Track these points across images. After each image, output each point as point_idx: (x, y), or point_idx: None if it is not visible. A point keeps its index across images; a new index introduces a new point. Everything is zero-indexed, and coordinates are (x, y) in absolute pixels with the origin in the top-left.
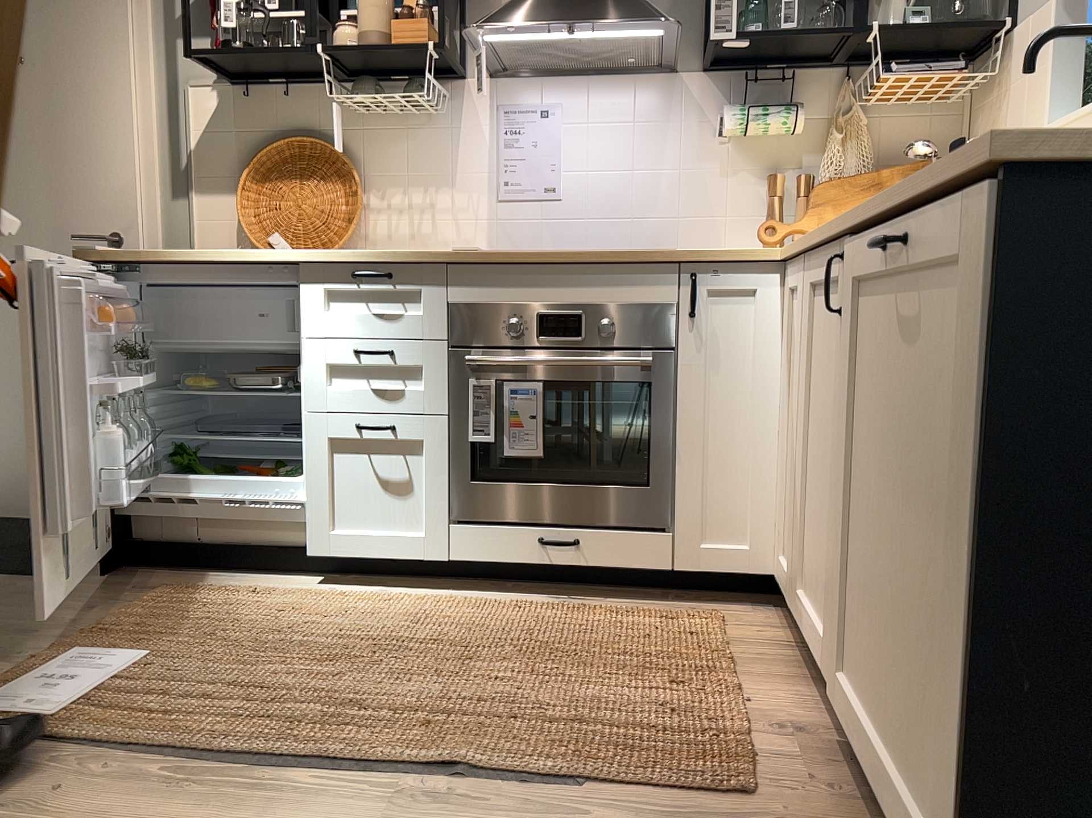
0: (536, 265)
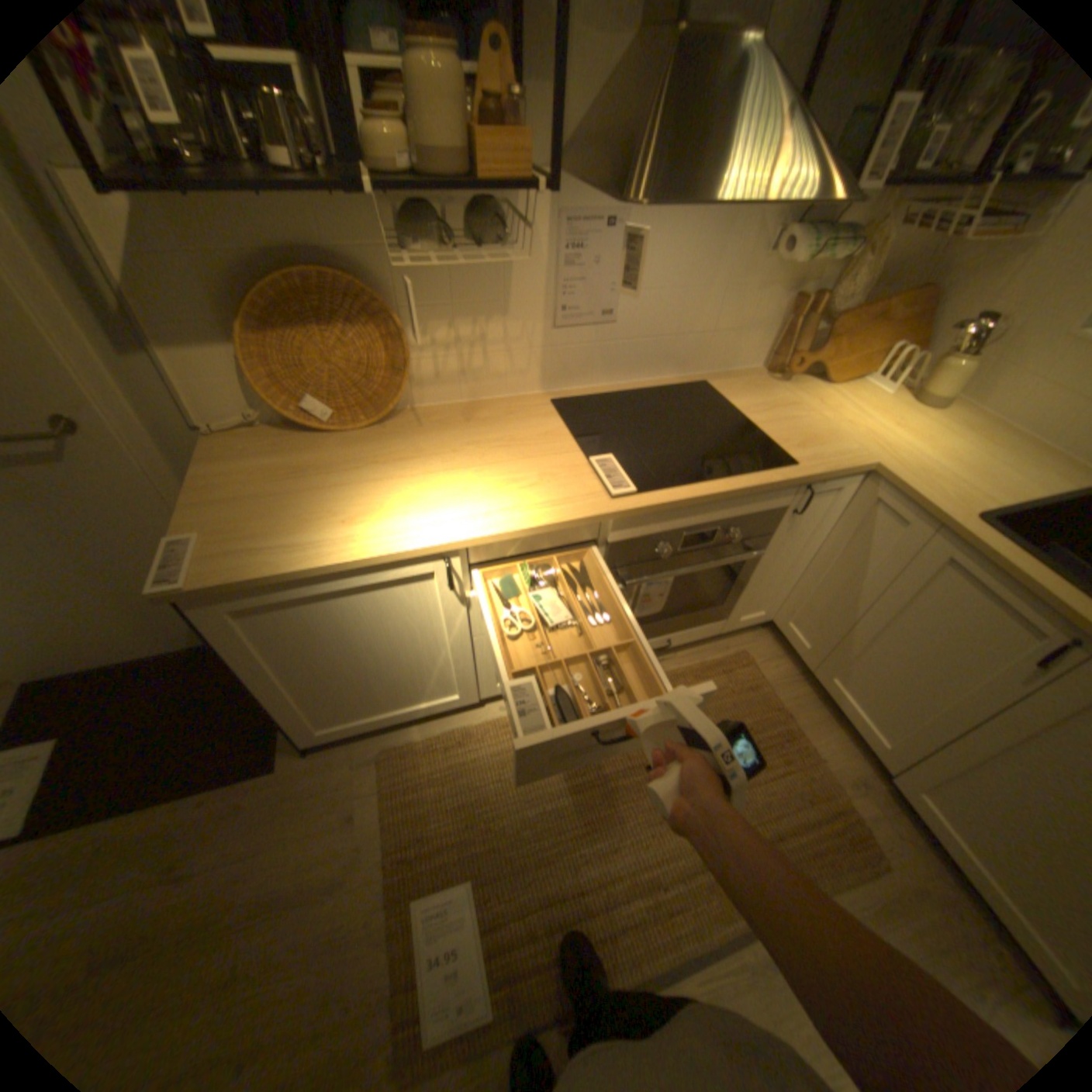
0: (693, 502)
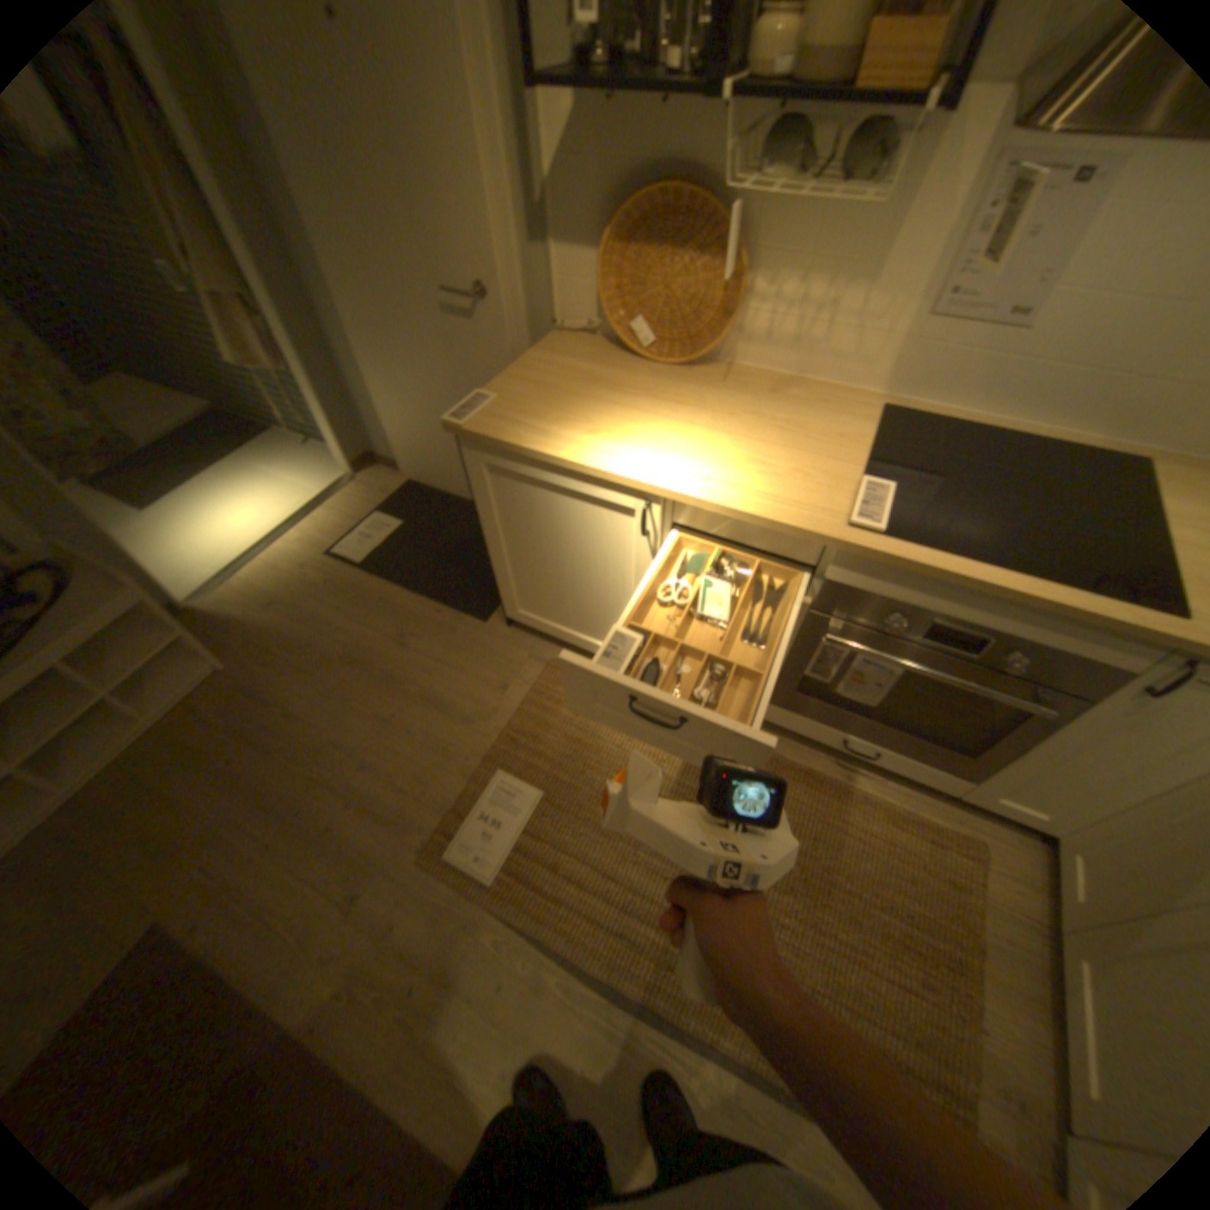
0: (959, 584)
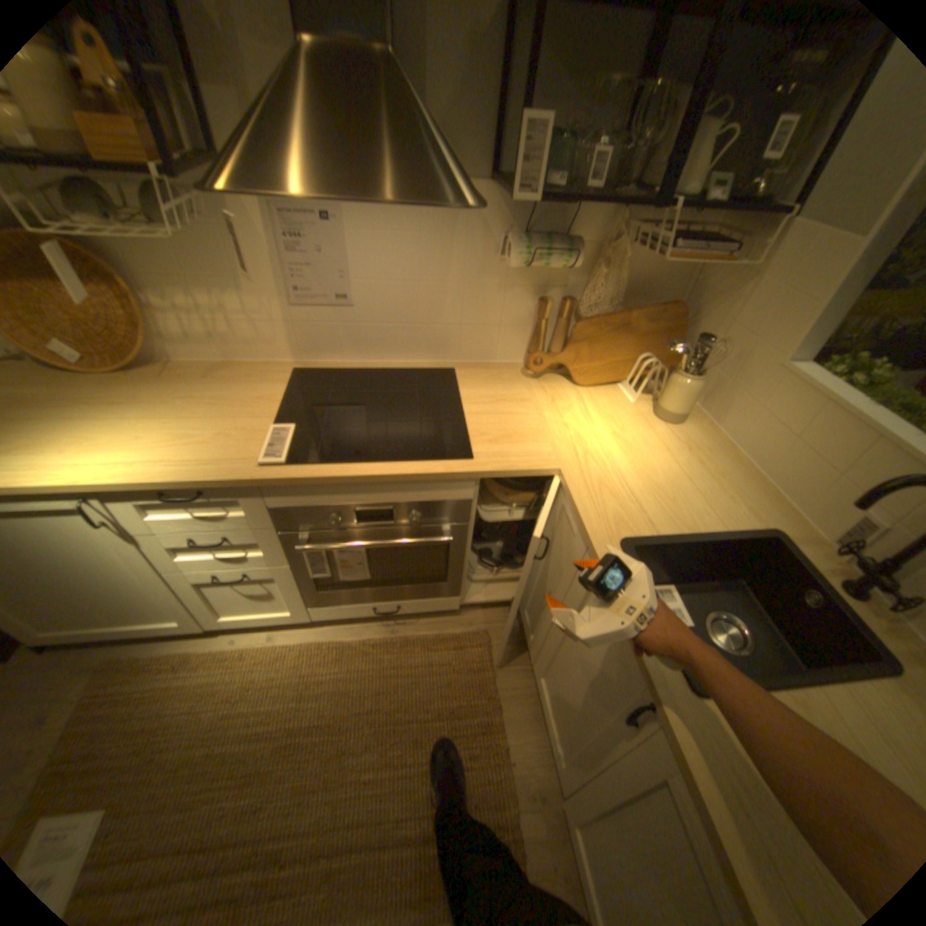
0: (347, 482)
